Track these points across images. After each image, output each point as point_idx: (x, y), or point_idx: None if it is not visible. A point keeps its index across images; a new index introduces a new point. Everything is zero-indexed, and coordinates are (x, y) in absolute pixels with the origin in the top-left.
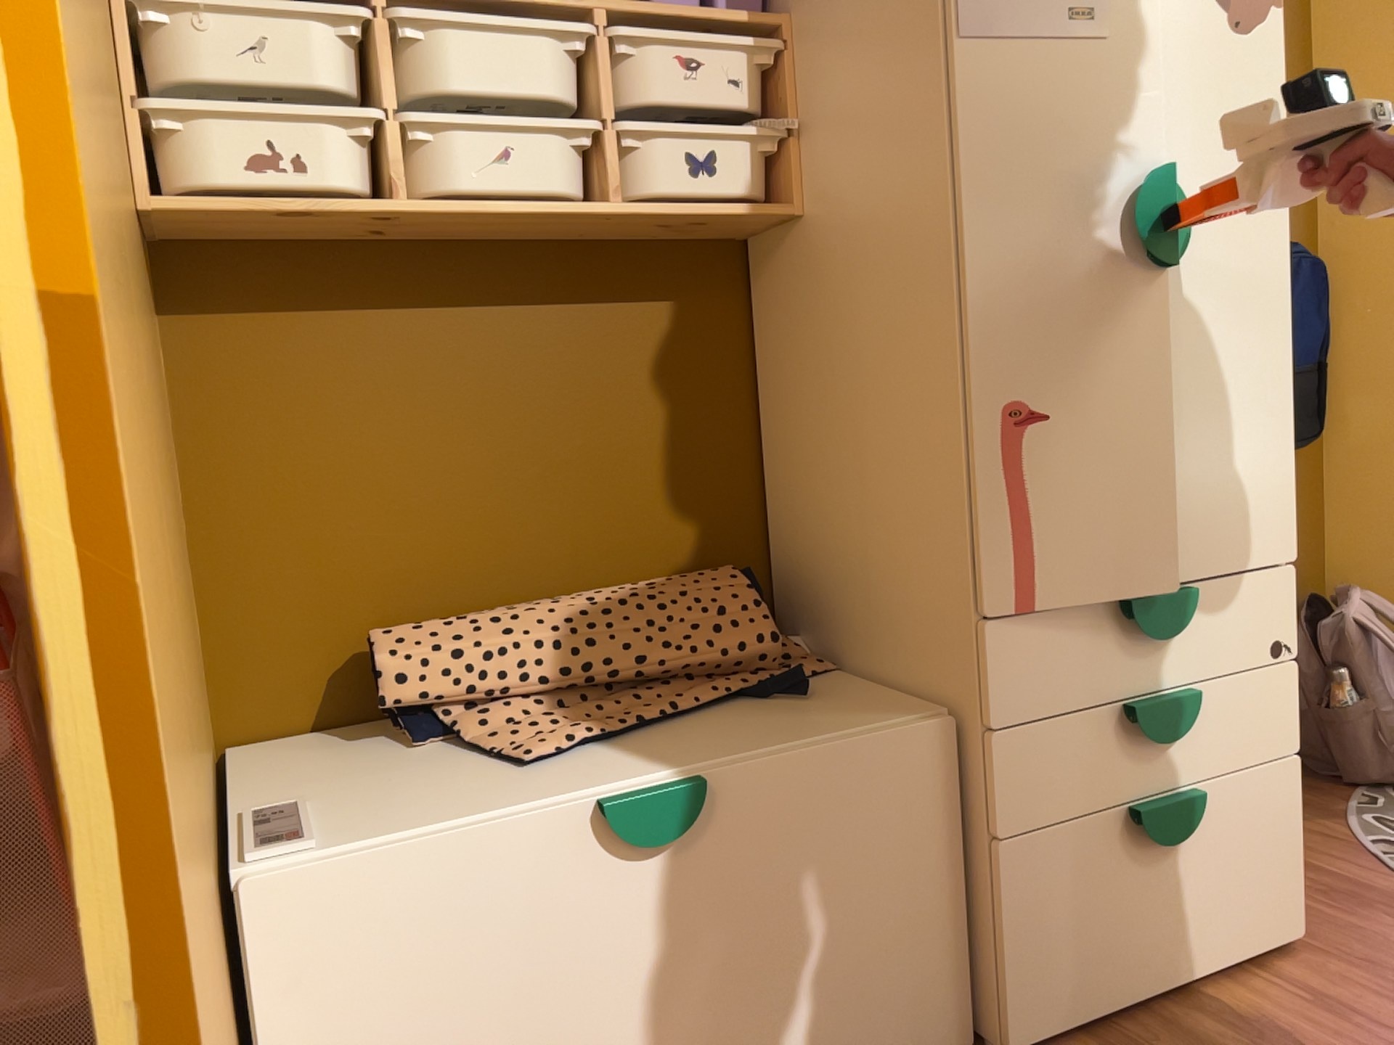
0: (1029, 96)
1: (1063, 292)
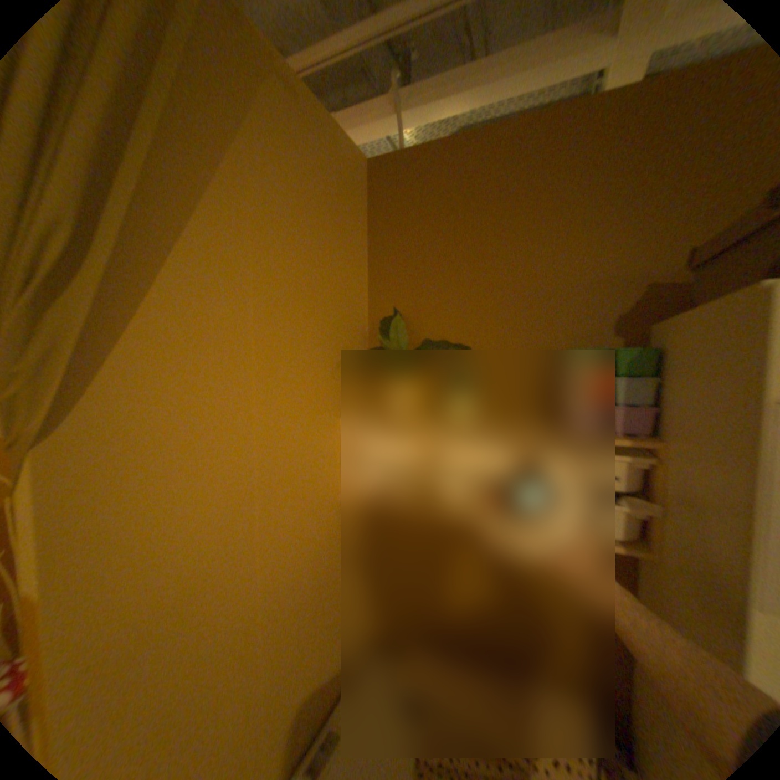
0: None
1: None
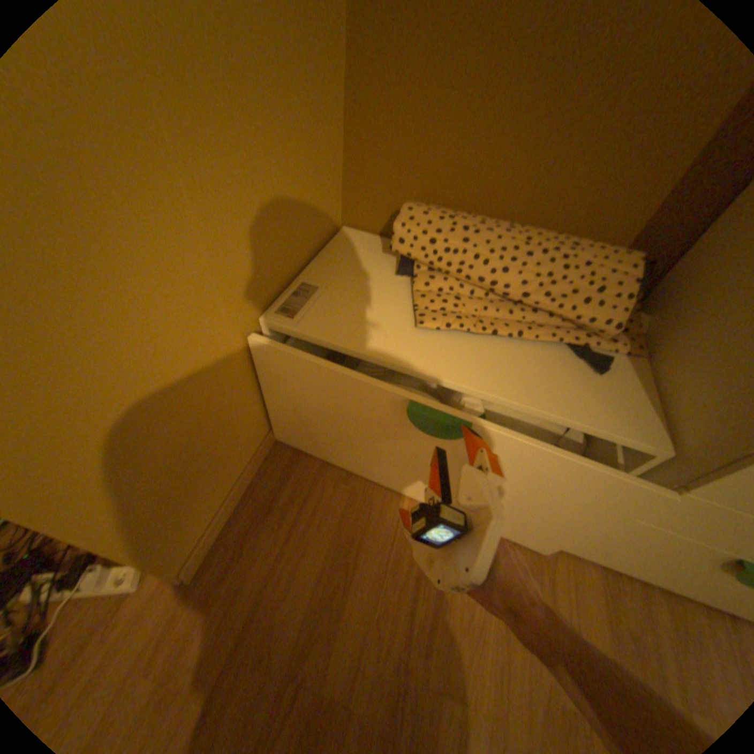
0: None
1: None
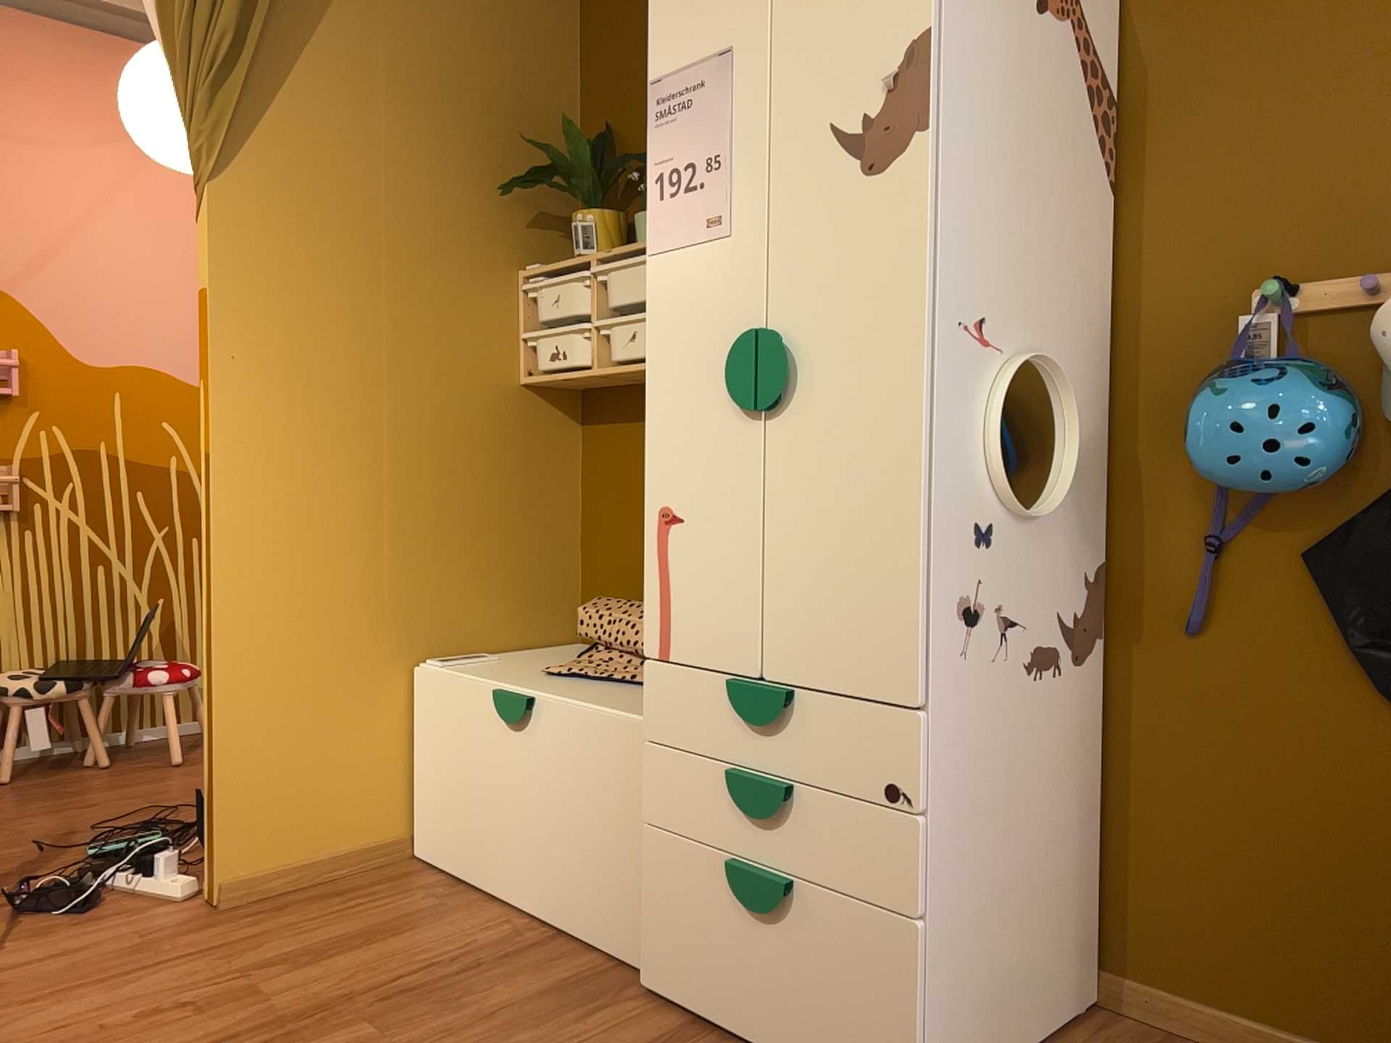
0: (688, 281)
1: (702, 426)
